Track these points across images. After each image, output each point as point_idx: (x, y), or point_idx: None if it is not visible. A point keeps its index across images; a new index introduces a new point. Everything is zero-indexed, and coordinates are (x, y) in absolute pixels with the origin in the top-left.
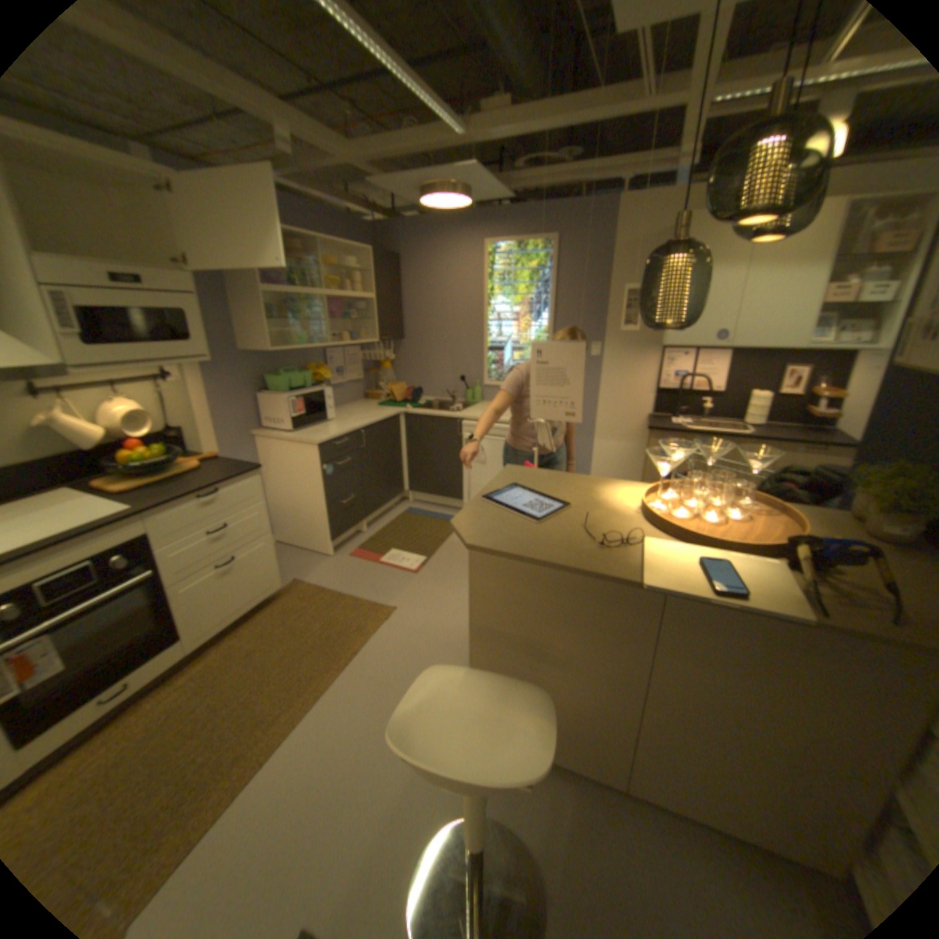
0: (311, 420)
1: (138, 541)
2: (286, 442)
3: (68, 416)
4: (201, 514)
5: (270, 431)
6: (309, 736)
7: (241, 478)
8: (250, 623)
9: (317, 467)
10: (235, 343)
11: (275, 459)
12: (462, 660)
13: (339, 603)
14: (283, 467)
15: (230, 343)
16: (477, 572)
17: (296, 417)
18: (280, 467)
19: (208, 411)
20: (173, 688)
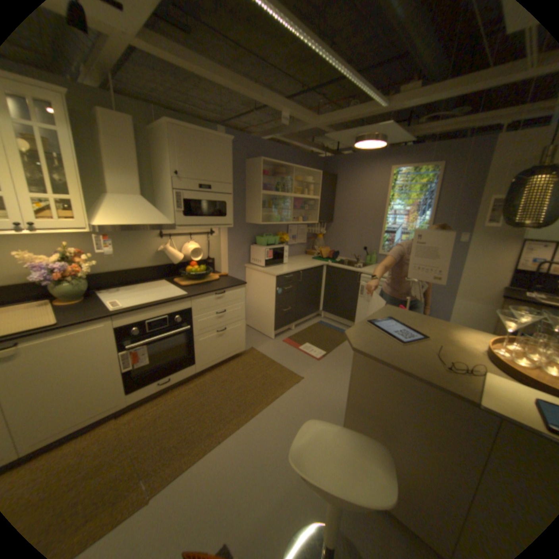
0: (275, 263)
1: (188, 310)
2: (261, 273)
3: (173, 248)
4: (216, 303)
5: (255, 266)
6: (246, 436)
7: (237, 288)
8: (228, 365)
9: (275, 288)
10: (246, 219)
11: (254, 281)
12: (339, 423)
13: (274, 367)
14: (257, 286)
15: (244, 219)
16: (358, 368)
17: (268, 260)
18: (256, 285)
19: (228, 252)
20: (189, 388)
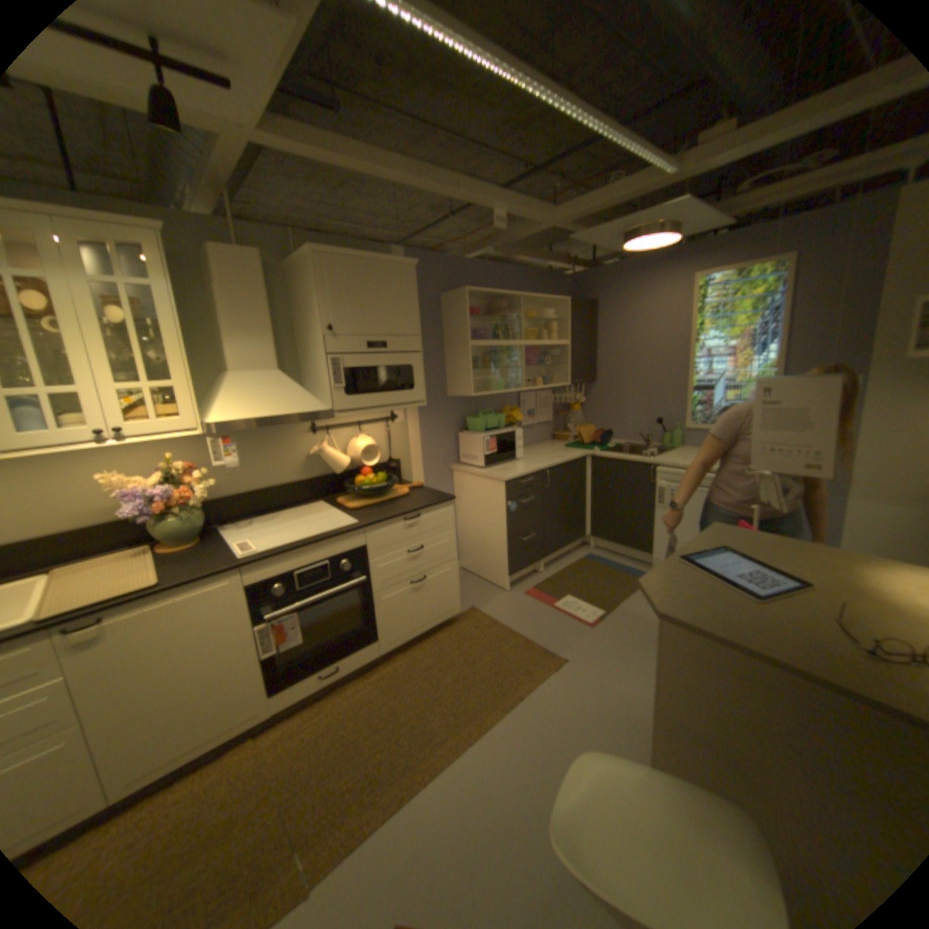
0: (502, 459)
1: (362, 550)
2: (479, 478)
3: (332, 448)
4: (407, 534)
5: (467, 467)
6: (471, 772)
7: (440, 507)
8: (433, 641)
9: (504, 503)
10: (448, 391)
11: (468, 493)
12: (643, 747)
13: (512, 641)
14: (474, 501)
15: (444, 391)
16: (670, 647)
17: (489, 456)
18: (472, 500)
19: (422, 447)
20: (370, 682)
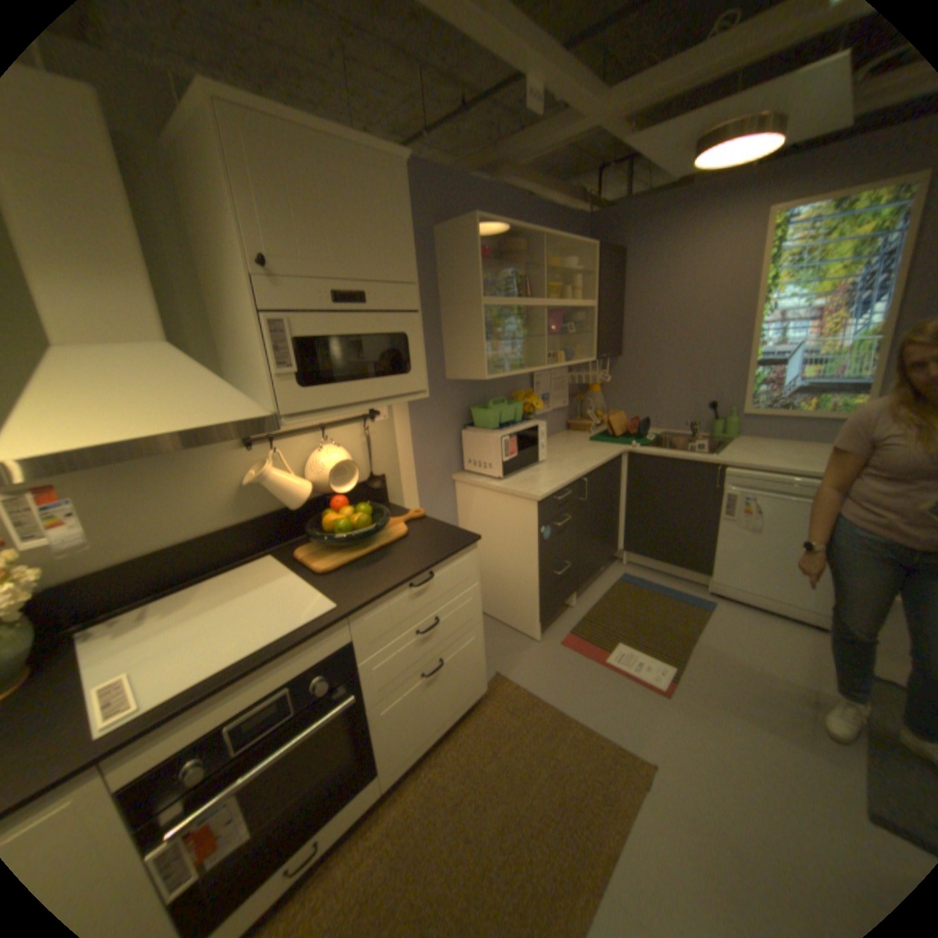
0: (522, 464)
1: (343, 652)
2: (495, 493)
3: (279, 471)
4: (413, 607)
5: (475, 477)
6: None
7: (458, 555)
8: (453, 744)
9: (534, 529)
10: (445, 371)
11: (478, 512)
12: None
13: (567, 734)
14: (488, 523)
15: (440, 372)
16: None
17: (508, 462)
18: (483, 521)
19: (413, 454)
20: (367, 846)
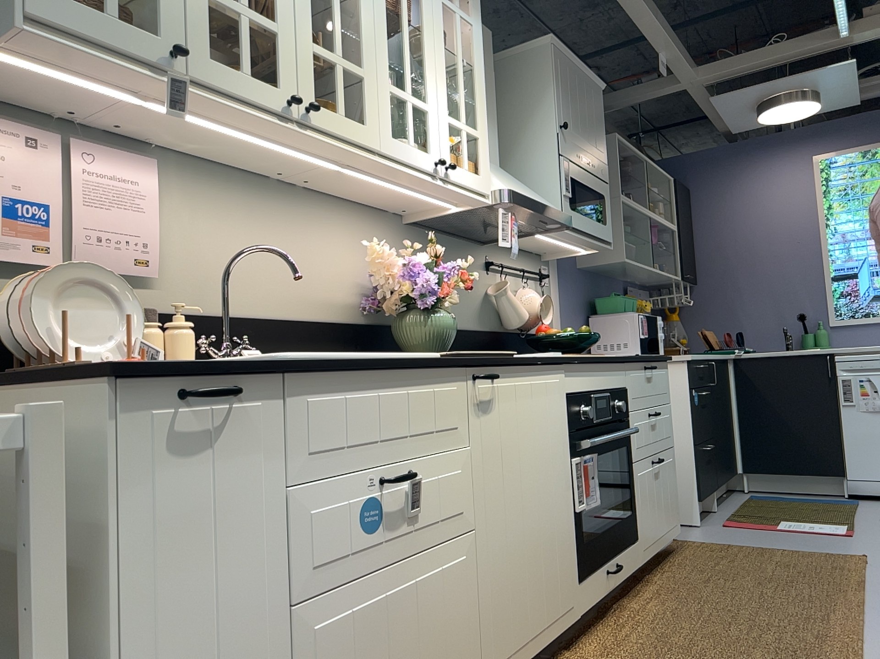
0: (652, 349)
1: (625, 392)
2: None
3: (513, 291)
4: (648, 389)
5: None
6: None
7: (662, 365)
8: (671, 563)
9: (687, 391)
10: (578, 261)
11: None
12: None
13: (774, 552)
14: None
15: (576, 260)
16: None
17: (645, 340)
18: None
19: (563, 326)
20: (647, 597)
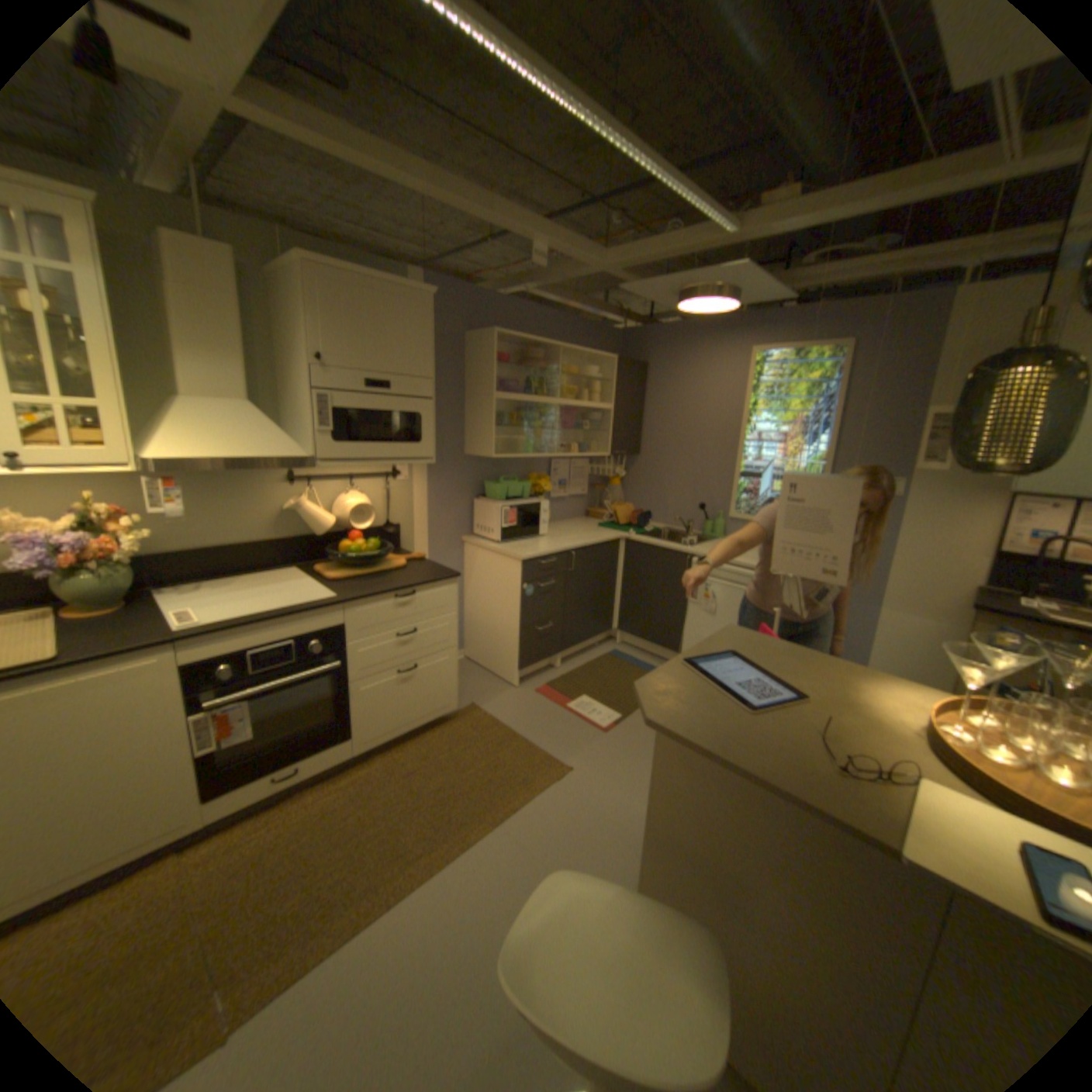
0: (522, 534)
1: (338, 630)
2: (494, 554)
3: (314, 504)
4: (397, 615)
5: (481, 541)
6: (445, 894)
7: (440, 585)
8: (420, 741)
9: (519, 585)
10: (465, 448)
11: (480, 570)
12: (640, 866)
13: (513, 745)
14: (486, 580)
15: (460, 449)
16: (669, 757)
17: (508, 529)
18: (483, 579)
19: (428, 512)
20: (337, 788)
